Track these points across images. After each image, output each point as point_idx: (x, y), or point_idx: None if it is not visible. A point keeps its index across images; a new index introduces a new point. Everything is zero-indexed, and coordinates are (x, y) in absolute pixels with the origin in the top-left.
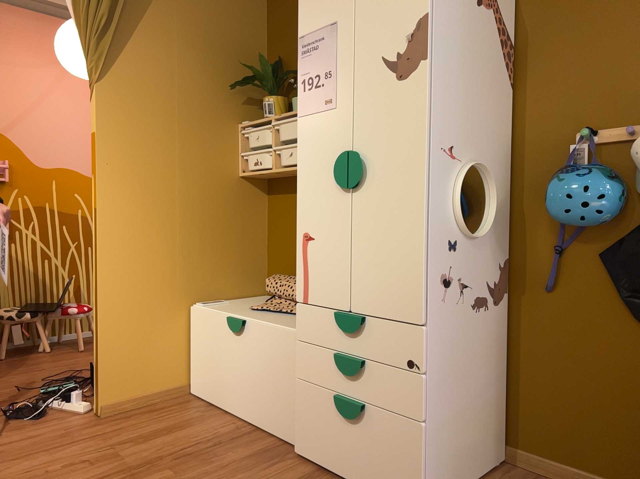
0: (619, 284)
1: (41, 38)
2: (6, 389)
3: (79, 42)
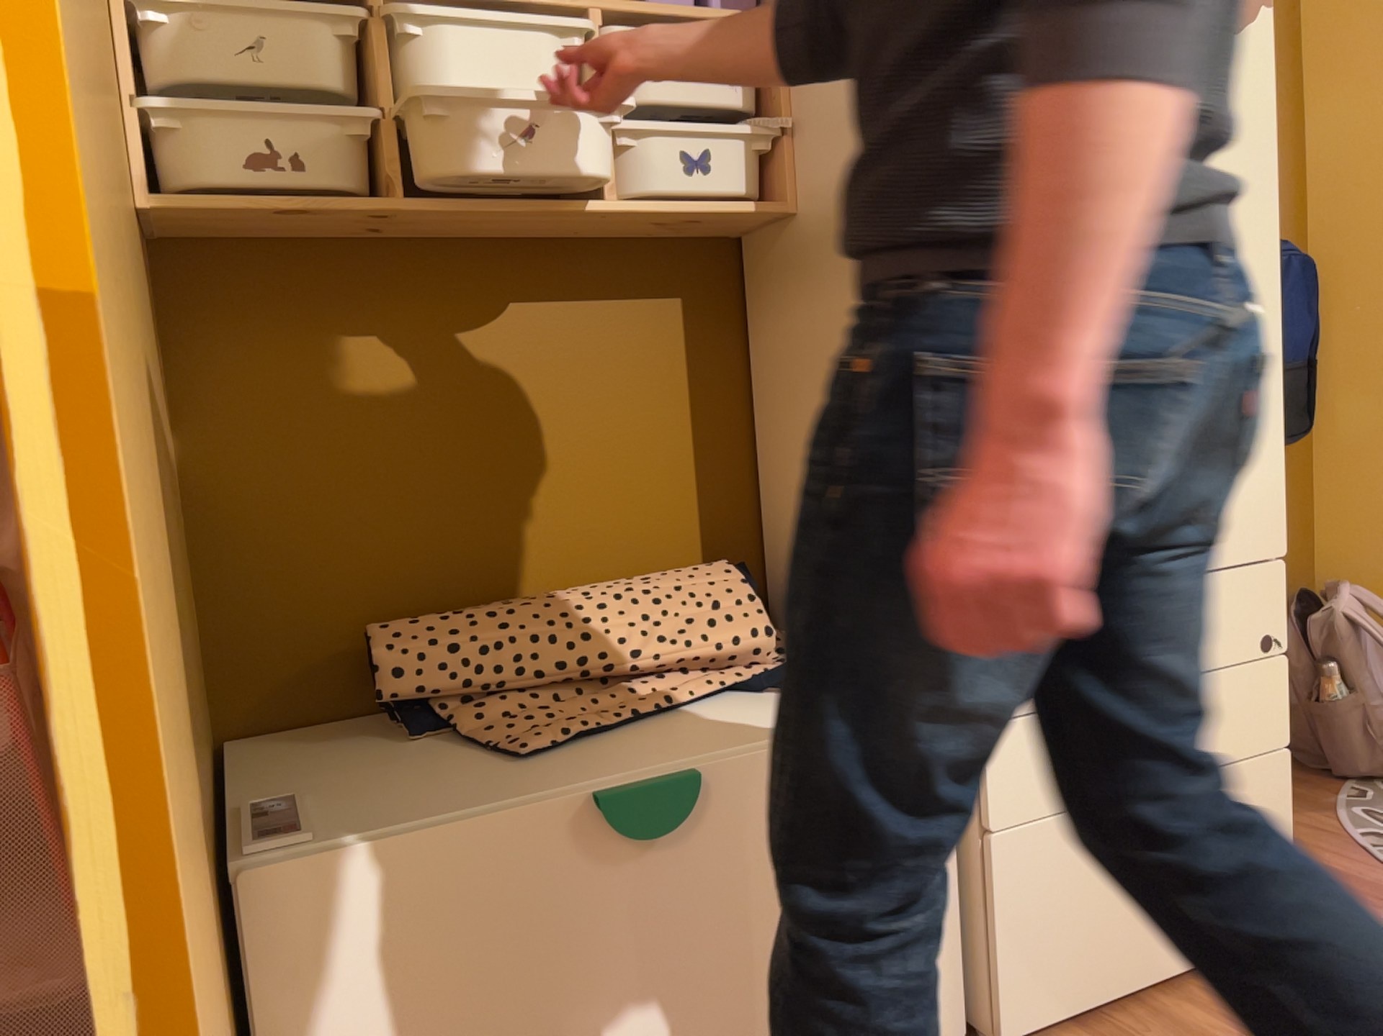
0: None
1: None
2: None
3: None
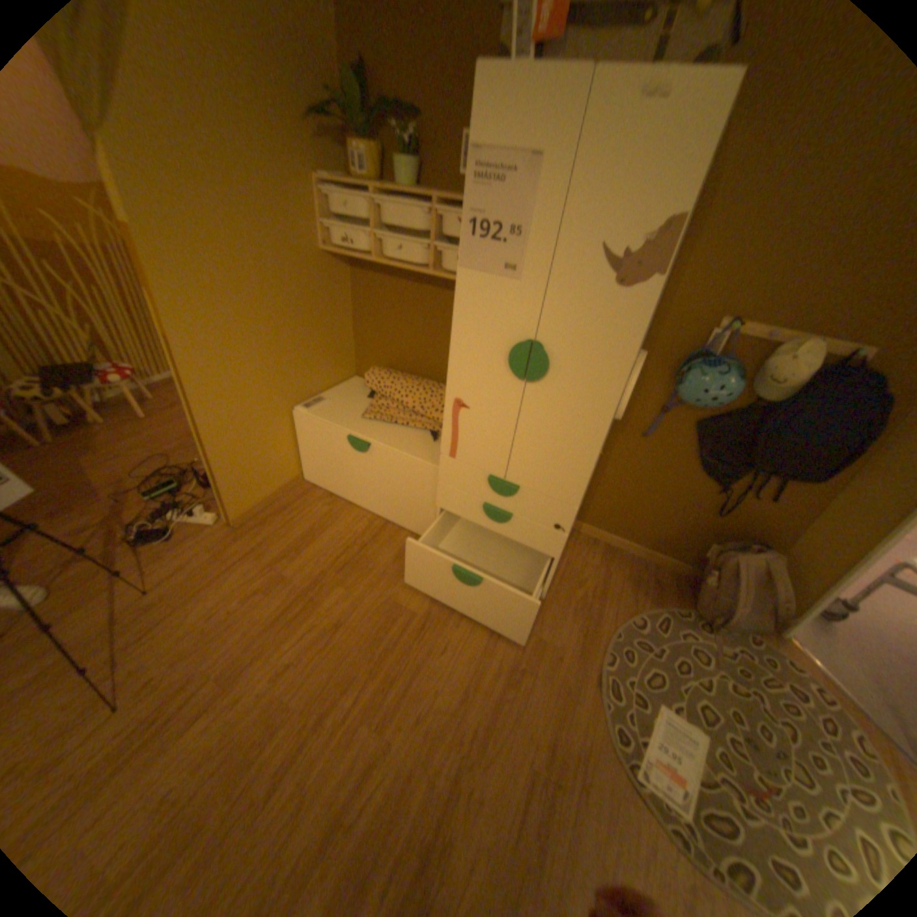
0: (702, 448)
1: None
2: (97, 499)
3: None
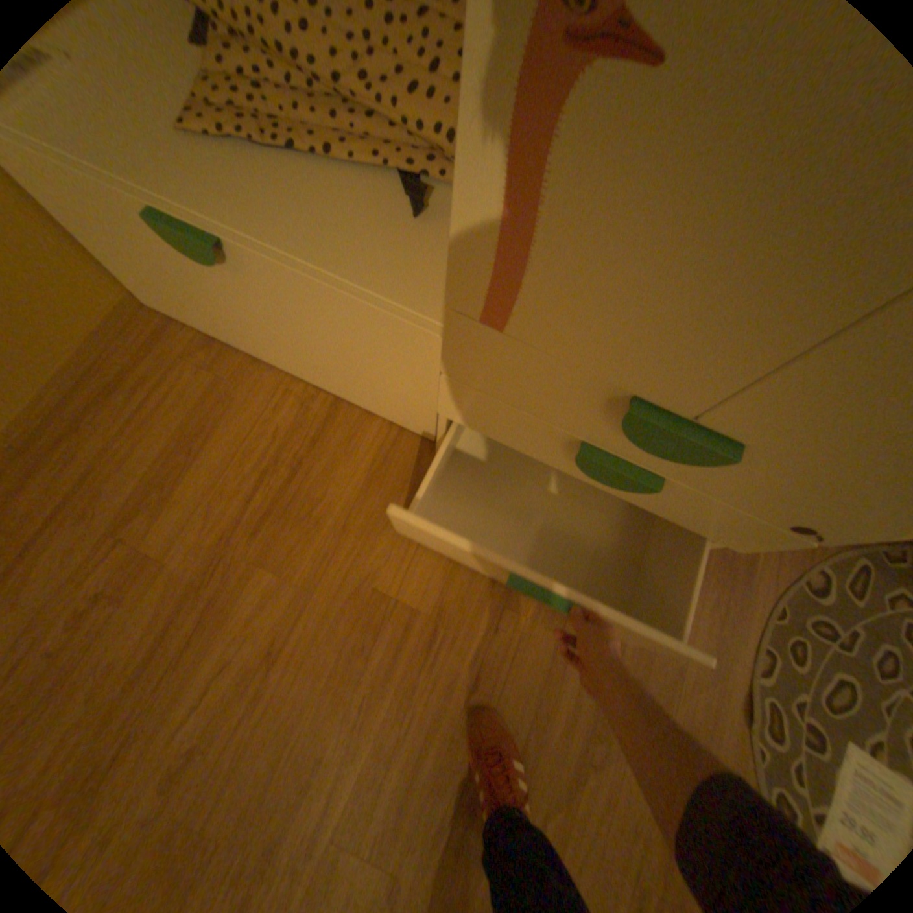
0: None
1: None
2: None
3: None
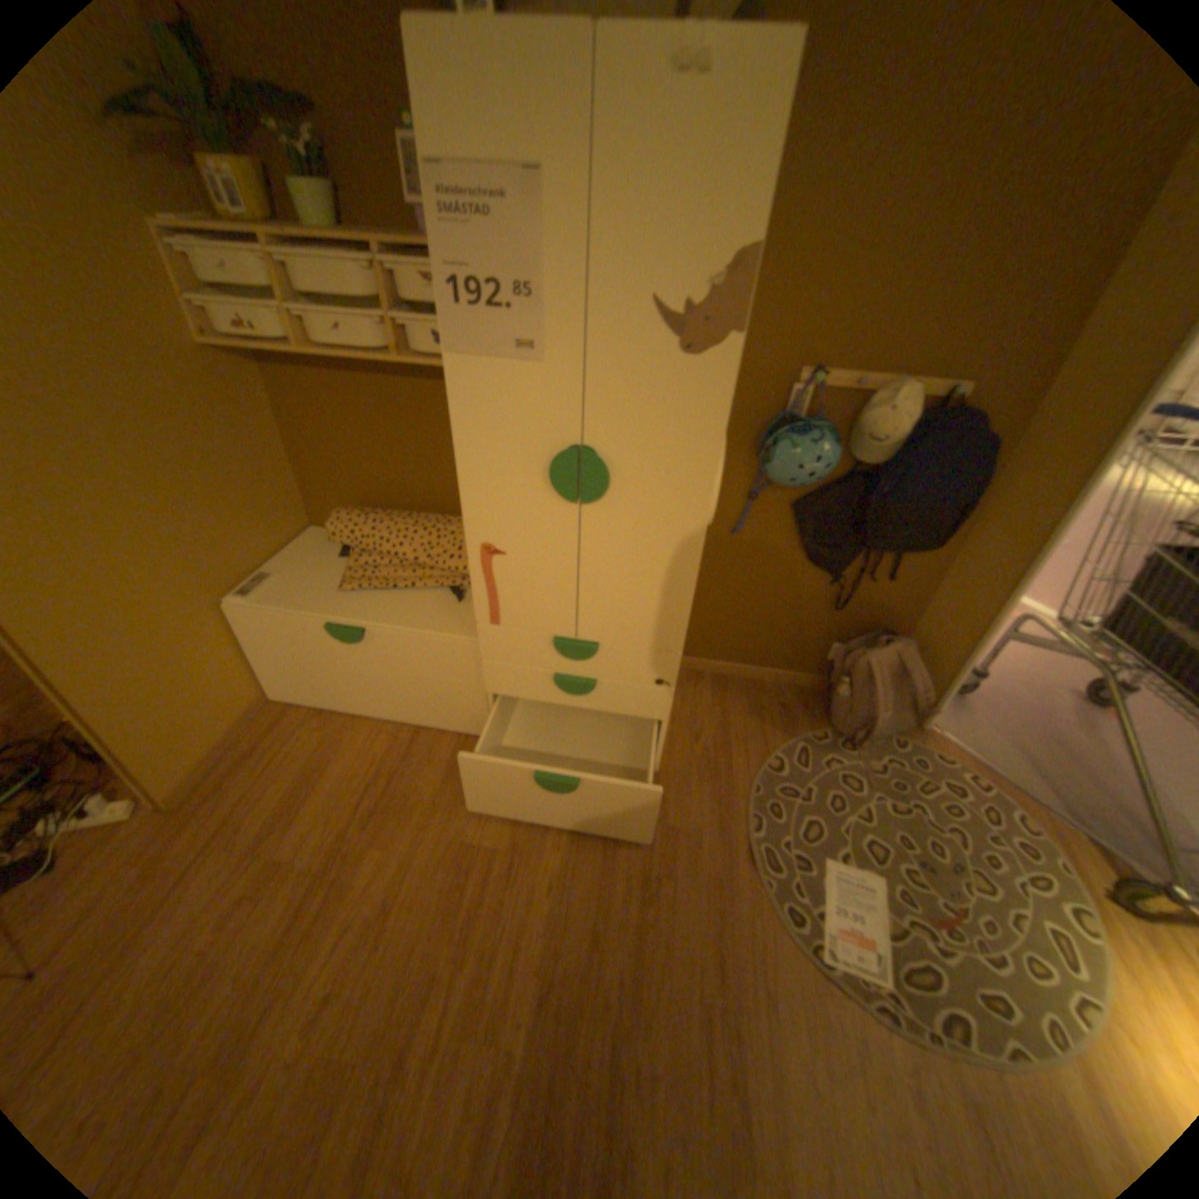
0: (804, 534)
1: None
2: None
3: None
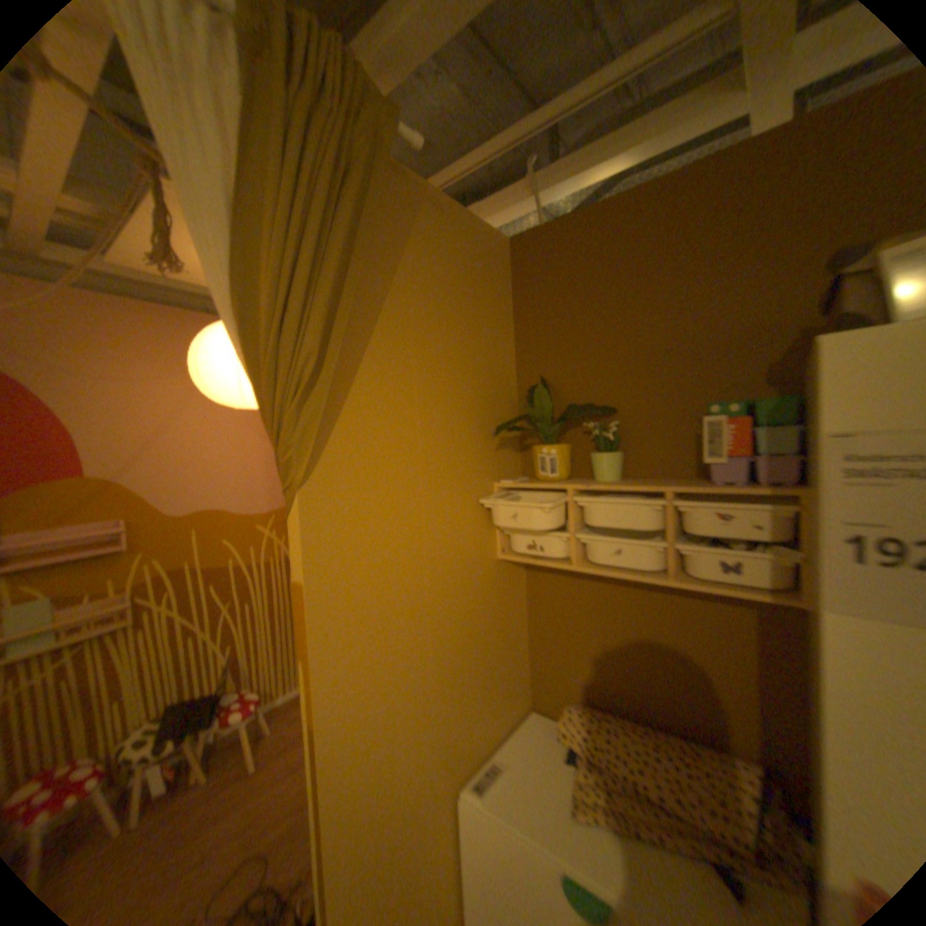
0: None
1: (158, 337)
2: None
3: (225, 359)
